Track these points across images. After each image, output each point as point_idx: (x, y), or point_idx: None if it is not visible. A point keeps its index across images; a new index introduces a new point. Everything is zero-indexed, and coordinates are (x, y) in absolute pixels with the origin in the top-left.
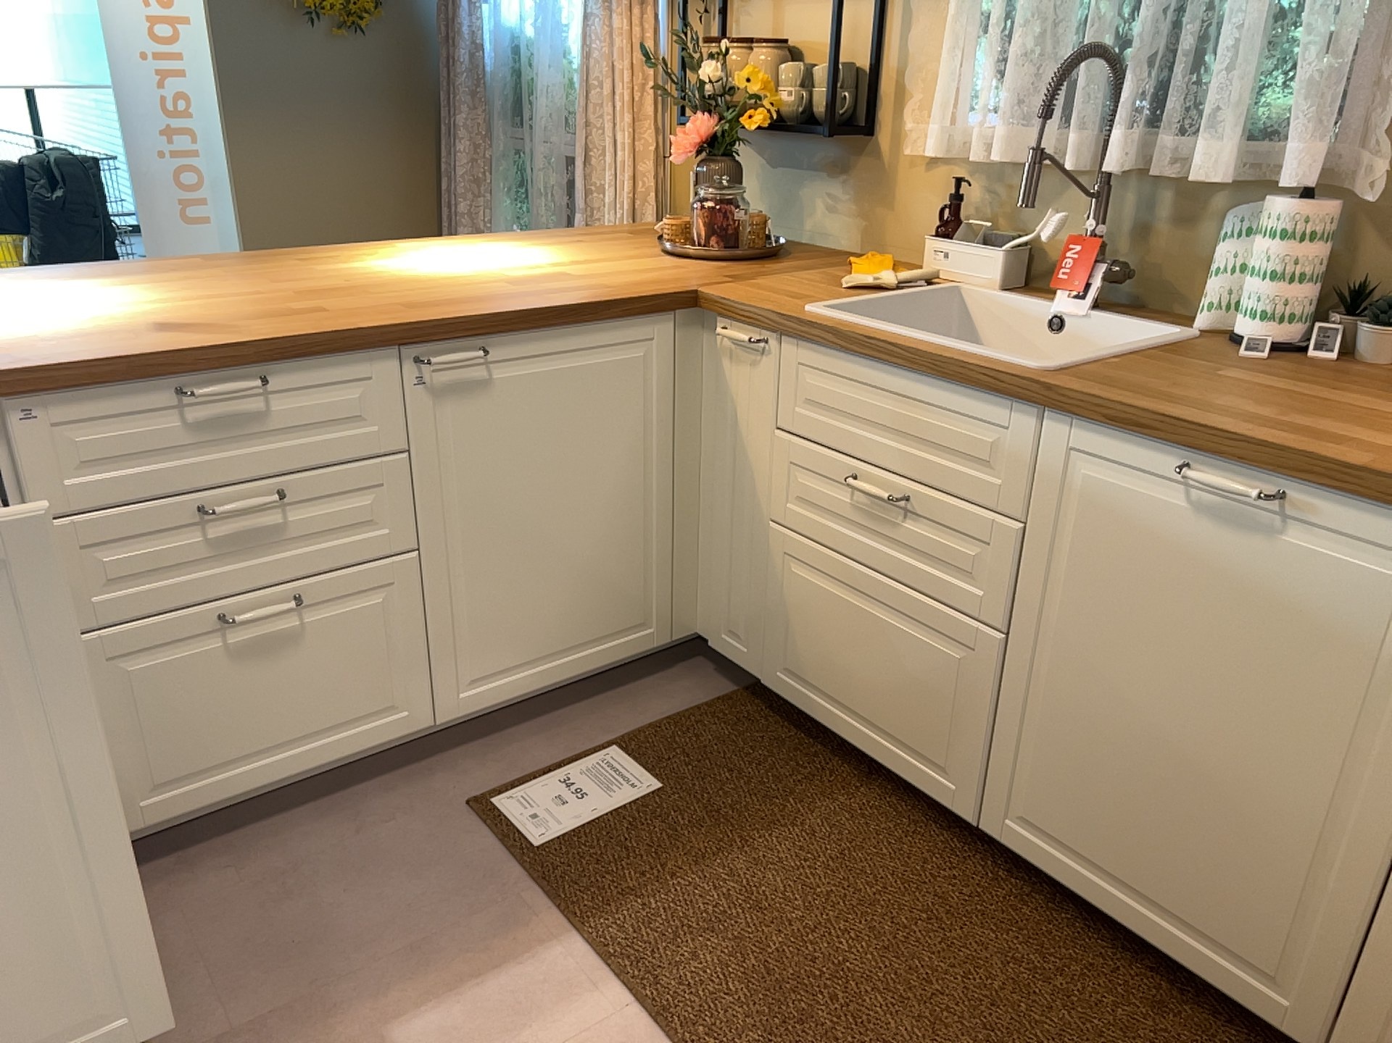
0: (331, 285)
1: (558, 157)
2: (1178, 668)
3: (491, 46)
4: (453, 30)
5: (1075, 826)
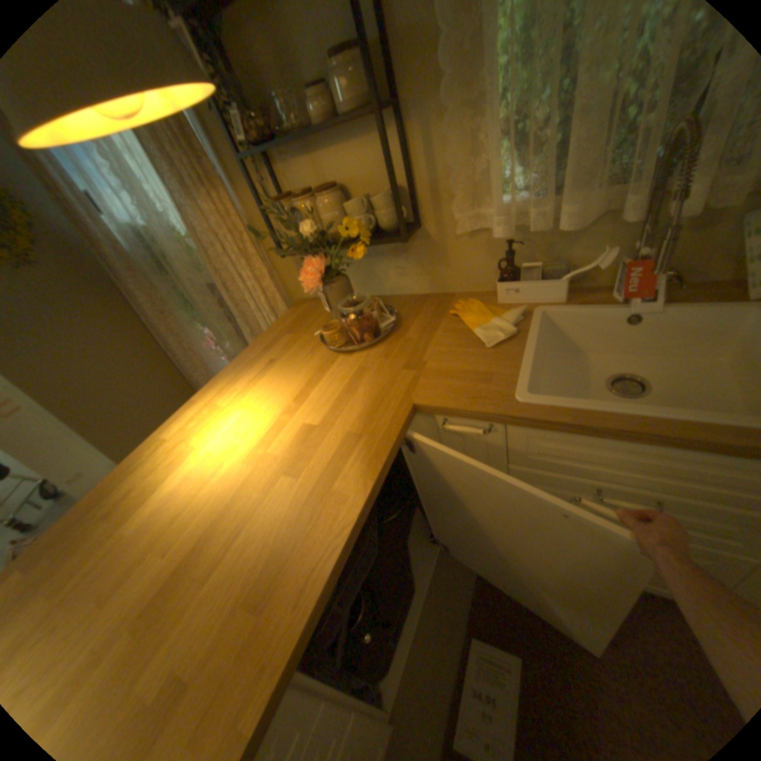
0: (150, 576)
1: (202, 287)
2: None
3: (118, 235)
4: (87, 235)
5: None
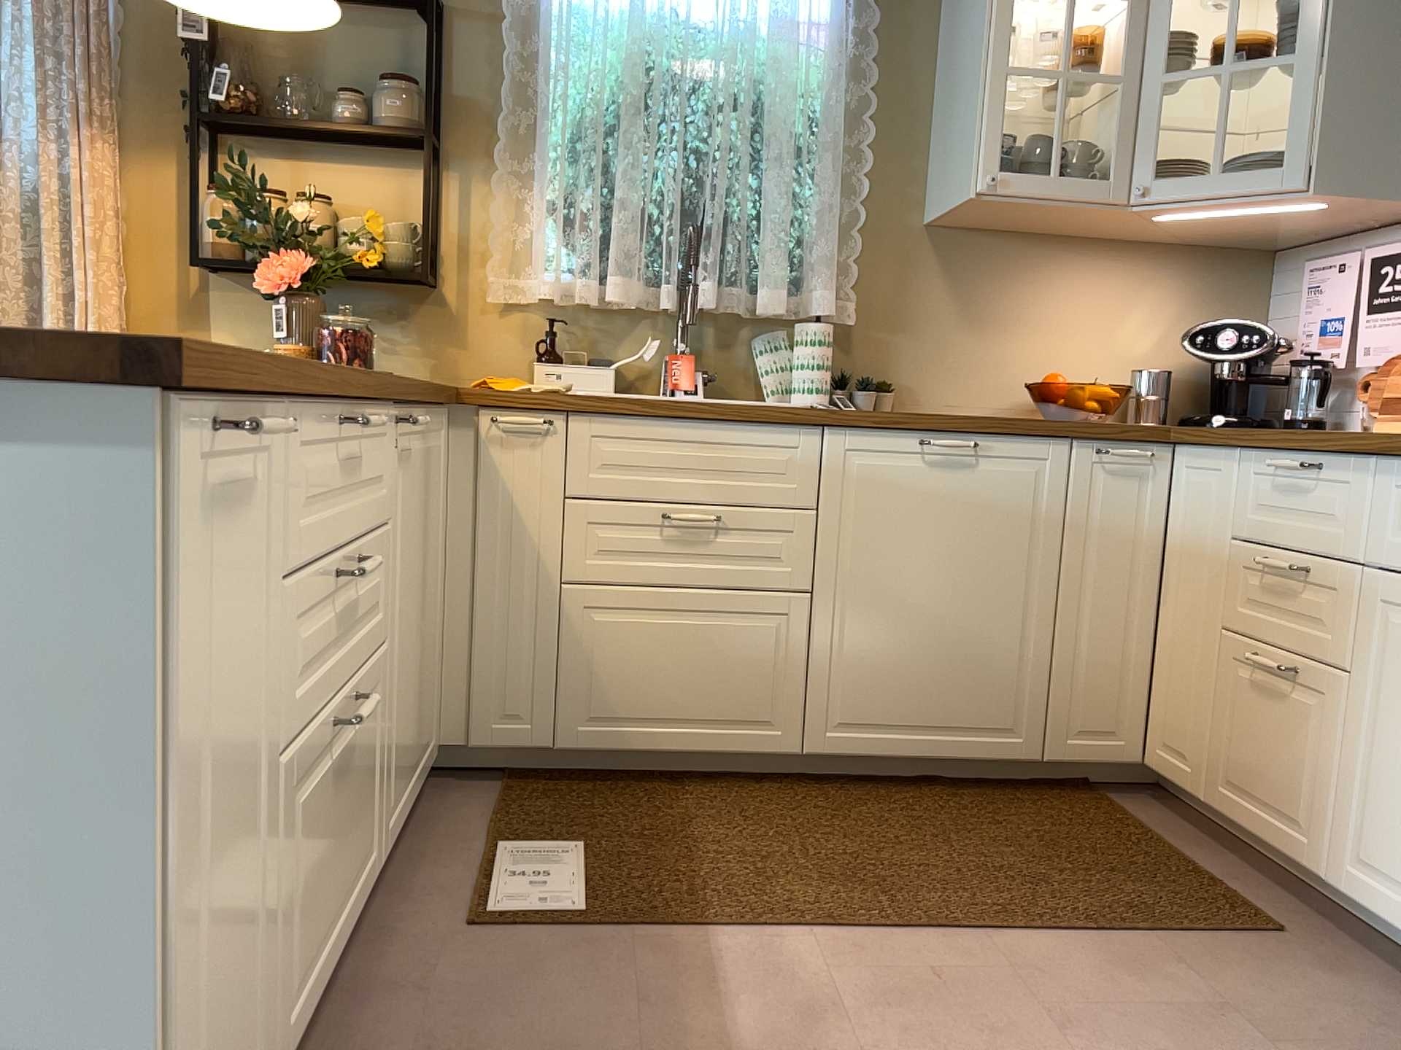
0: None
1: None
2: (935, 565)
3: None
4: None
5: (882, 706)
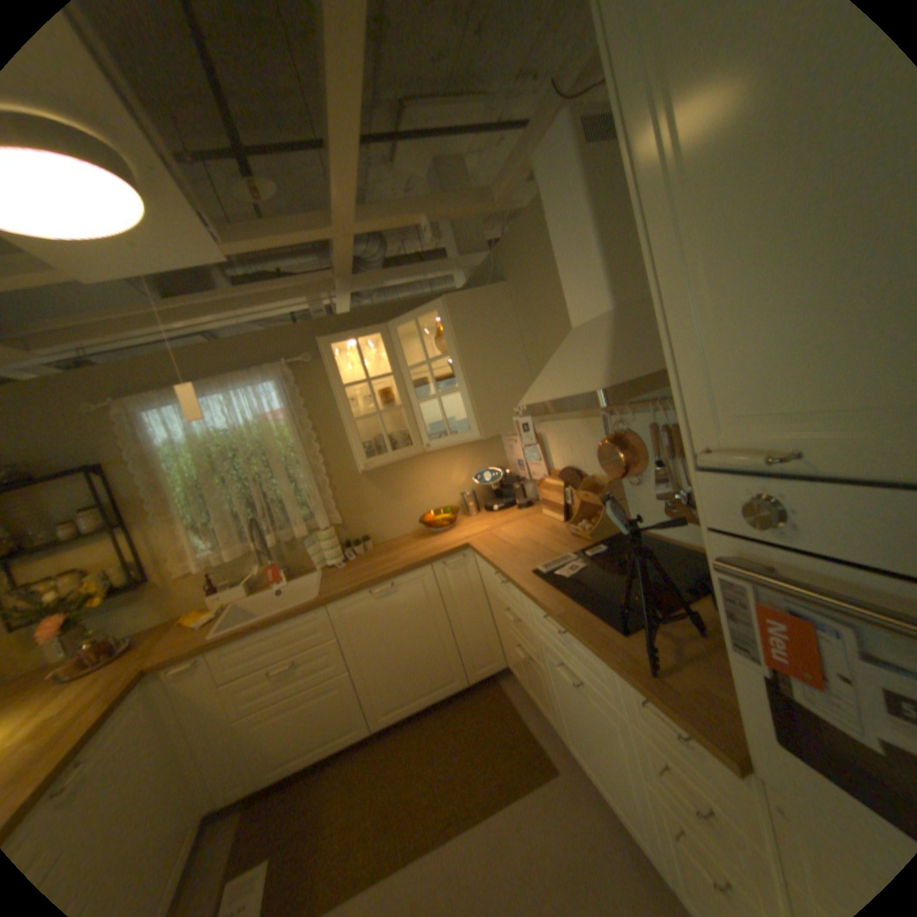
0: None
1: None
2: (394, 636)
3: None
4: None
5: (395, 700)
